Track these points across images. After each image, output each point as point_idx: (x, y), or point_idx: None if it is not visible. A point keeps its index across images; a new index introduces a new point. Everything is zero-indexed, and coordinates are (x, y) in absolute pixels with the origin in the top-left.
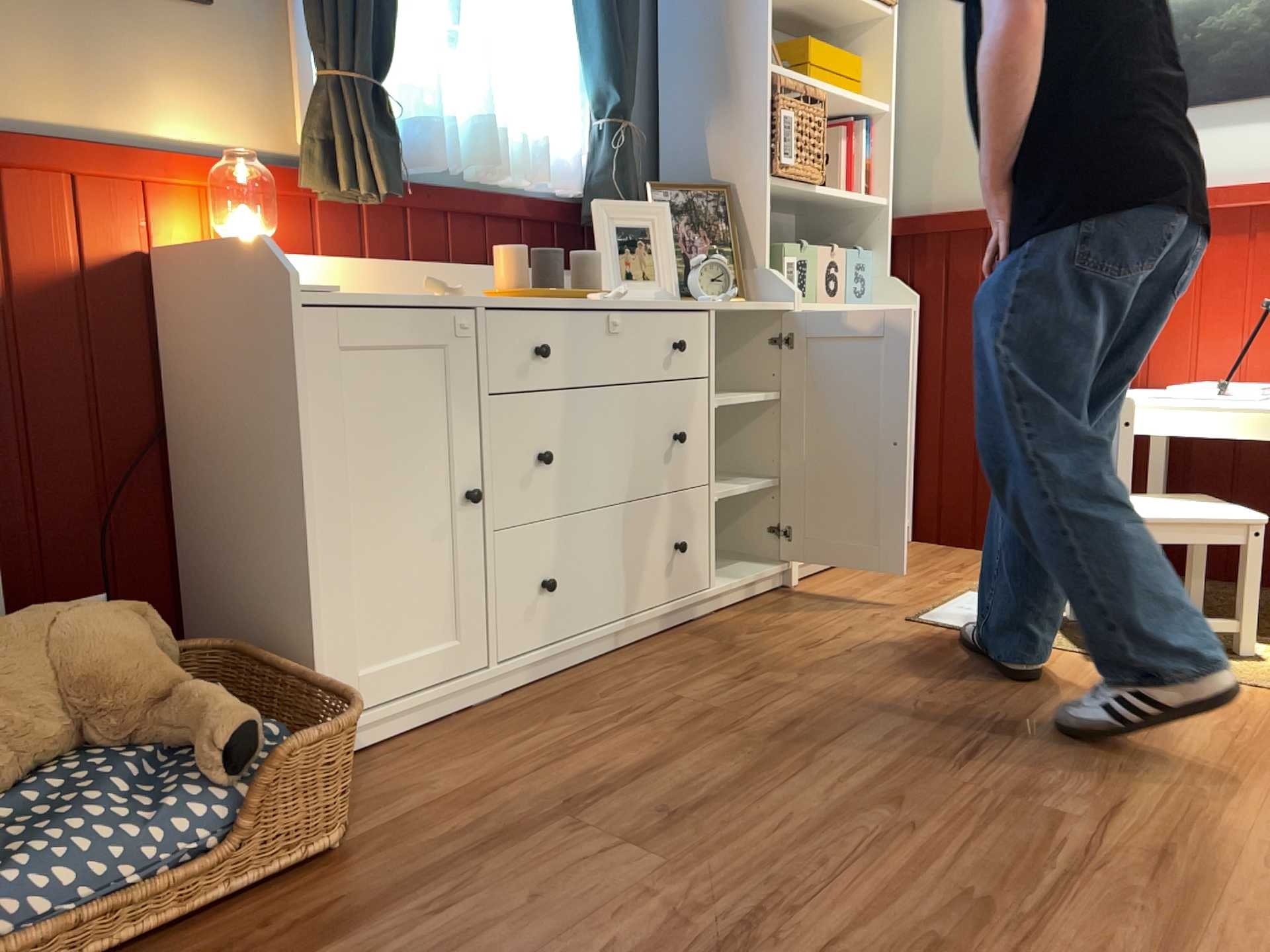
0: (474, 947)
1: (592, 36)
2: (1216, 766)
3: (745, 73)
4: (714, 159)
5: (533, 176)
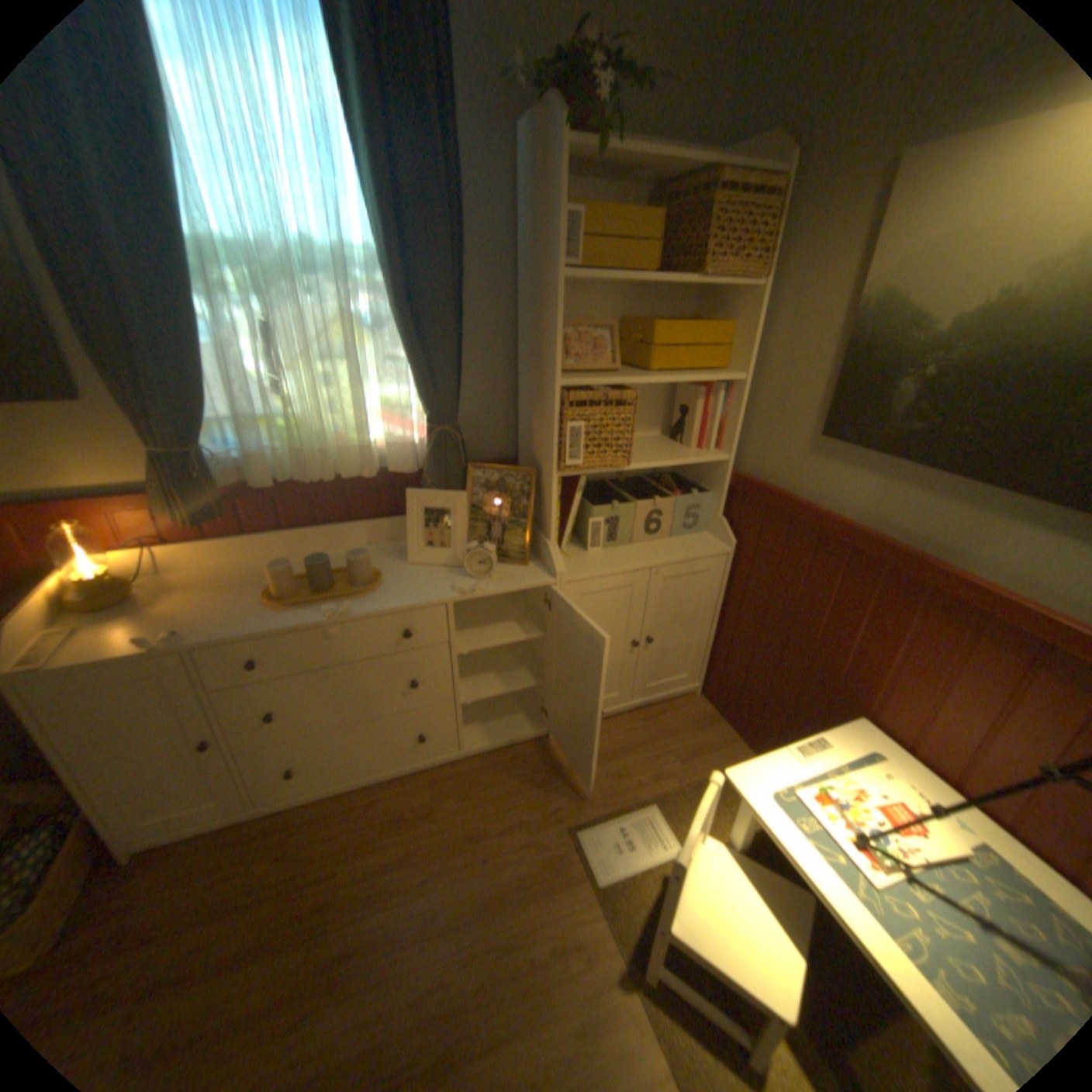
0: None
1: (408, 359)
2: None
3: (547, 381)
4: (535, 439)
5: (360, 471)
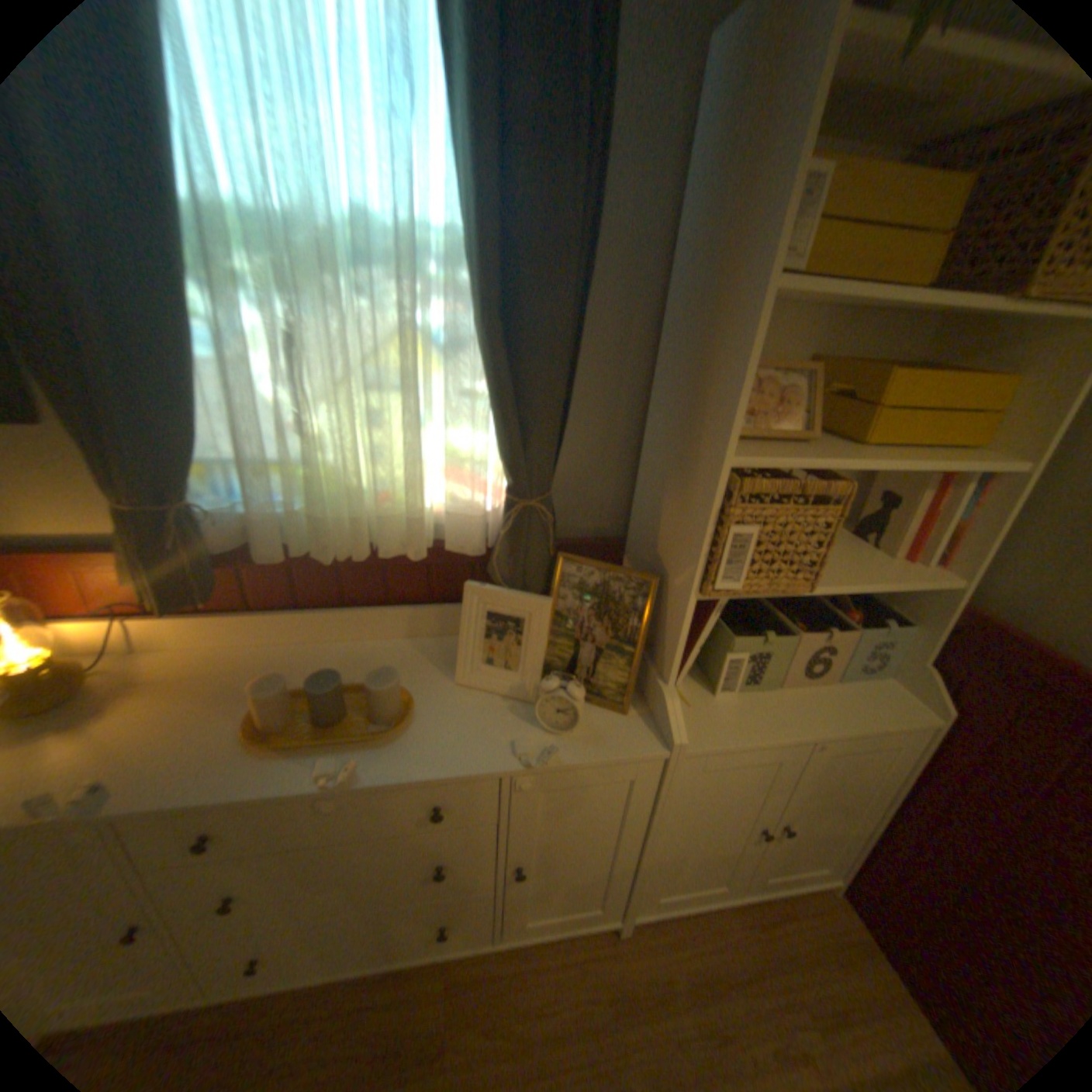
0: None
1: (491, 398)
2: None
3: (706, 453)
4: (664, 529)
5: (404, 549)
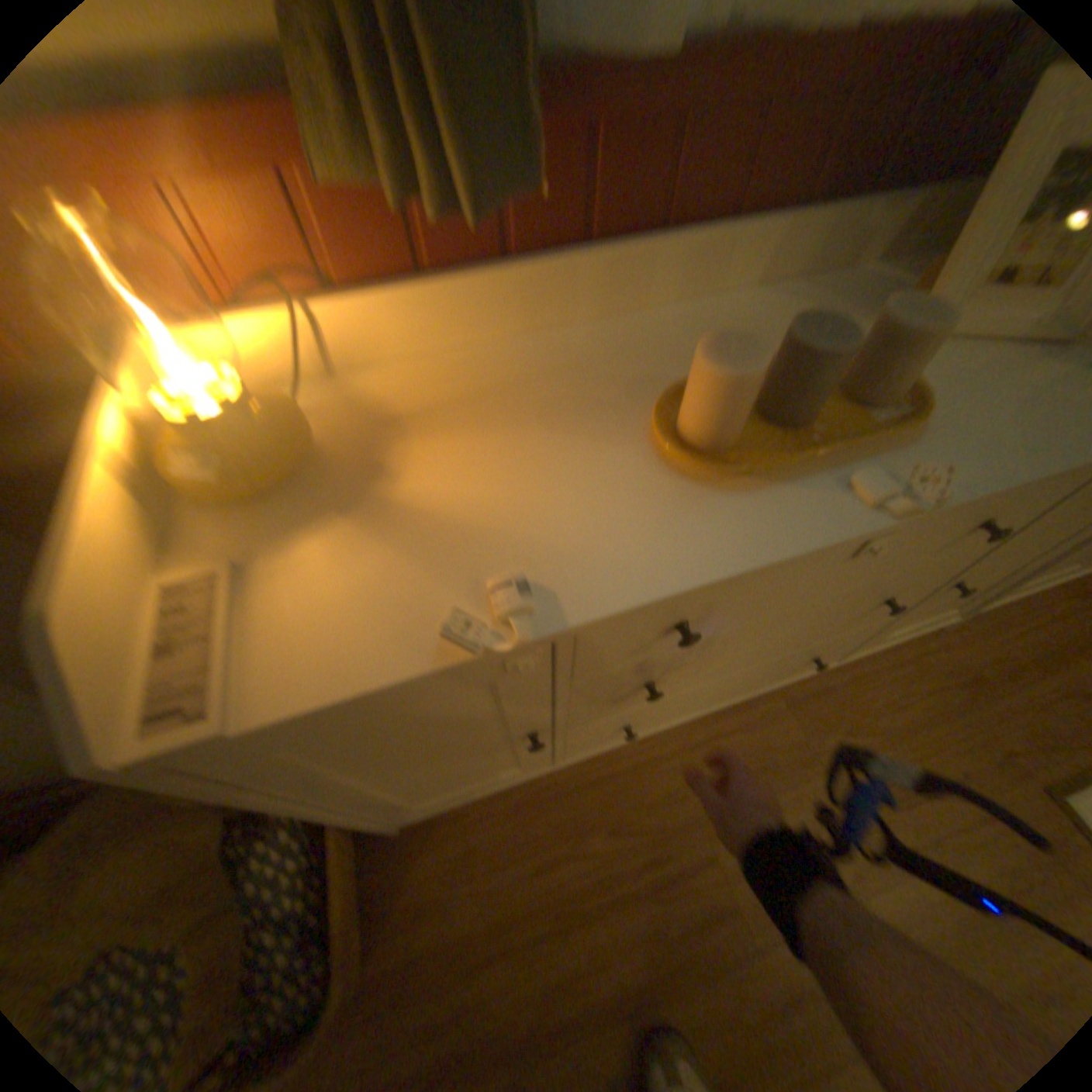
0: None
1: None
2: None
3: None
4: None
5: None
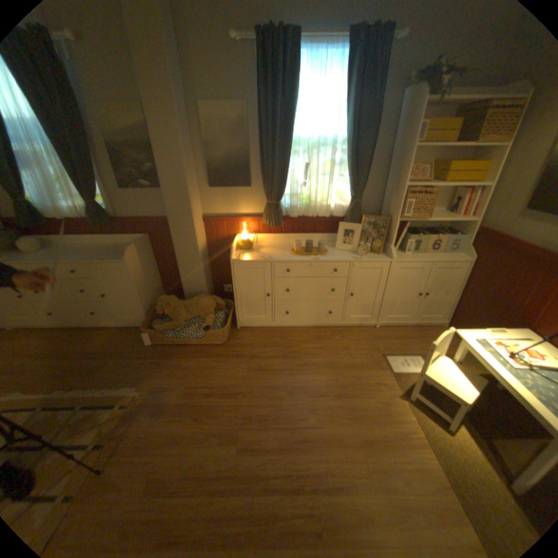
0: (214, 370)
1: (349, 175)
2: (360, 442)
3: (401, 184)
4: (390, 207)
5: (324, 215)
